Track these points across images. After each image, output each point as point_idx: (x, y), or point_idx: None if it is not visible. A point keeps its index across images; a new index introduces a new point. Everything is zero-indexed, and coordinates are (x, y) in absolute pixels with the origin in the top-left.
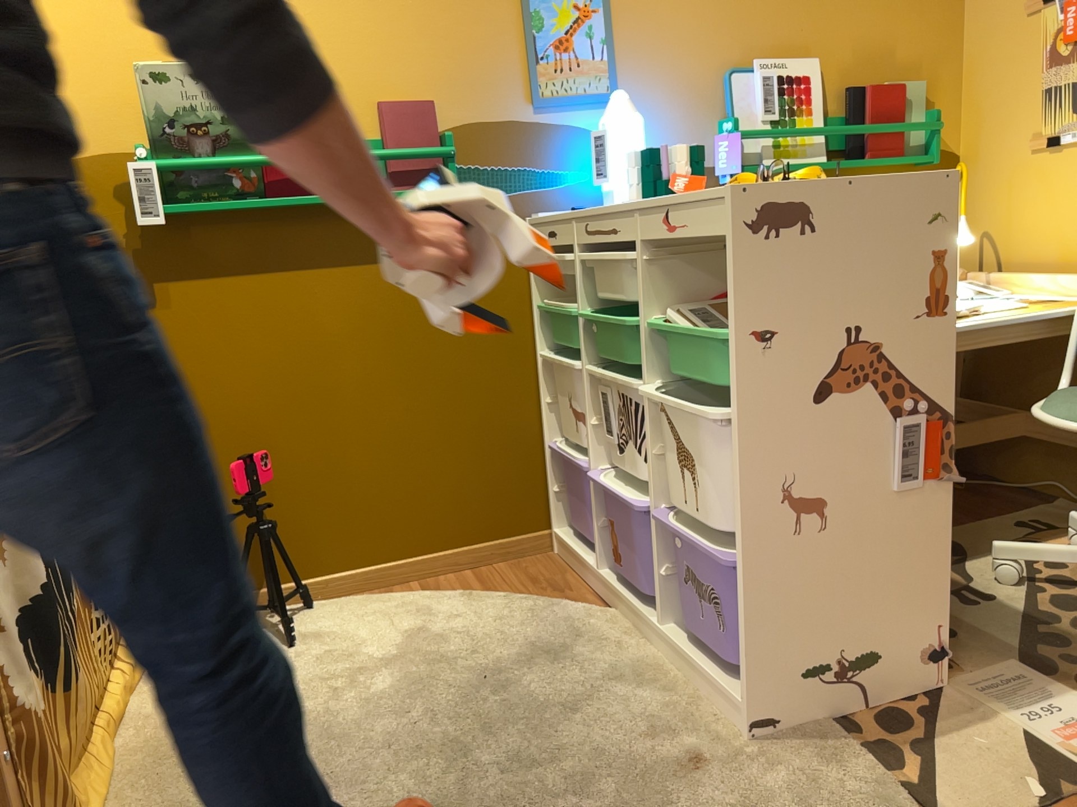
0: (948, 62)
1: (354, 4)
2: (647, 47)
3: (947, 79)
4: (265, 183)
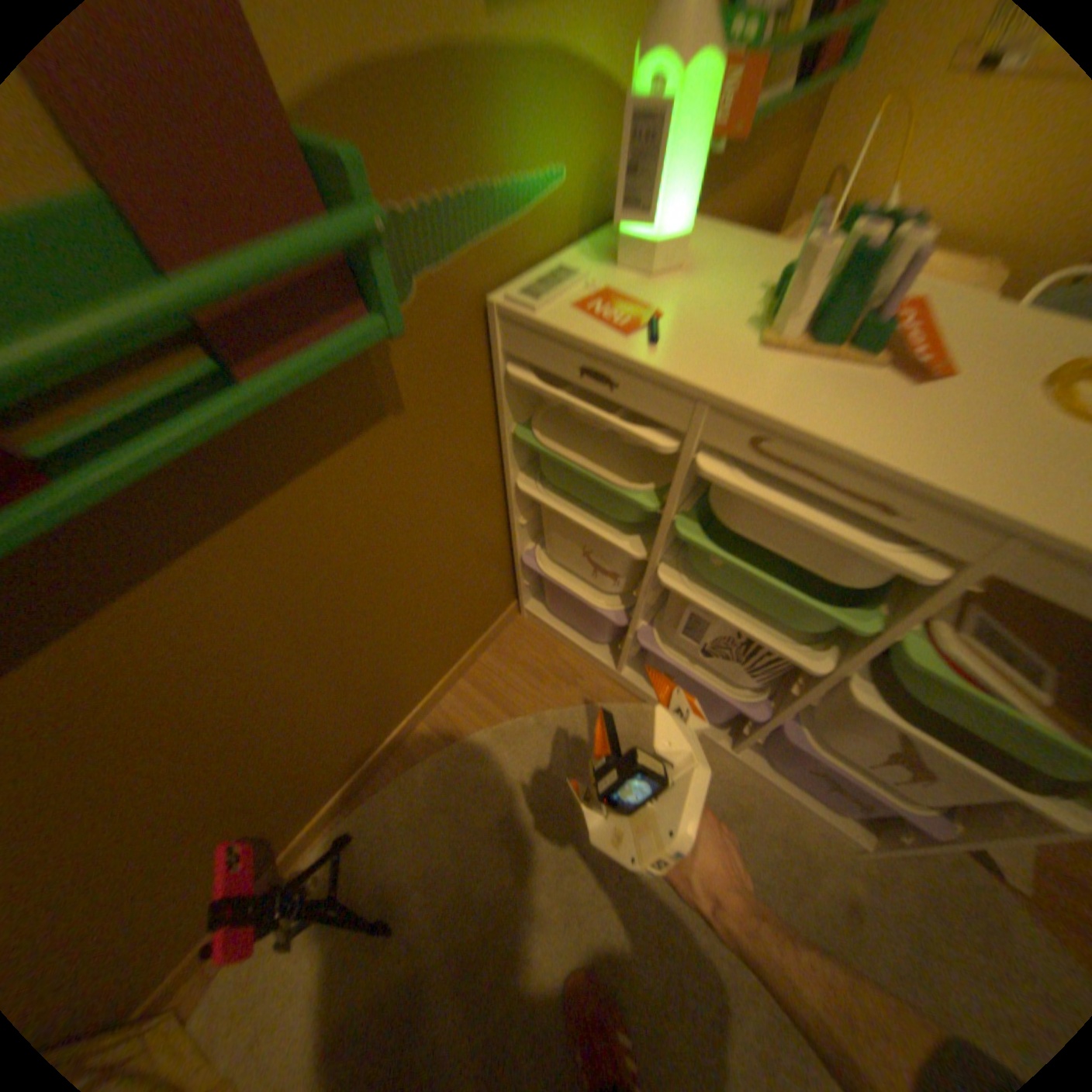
0: None
1: None
2: None
3: None
4: None
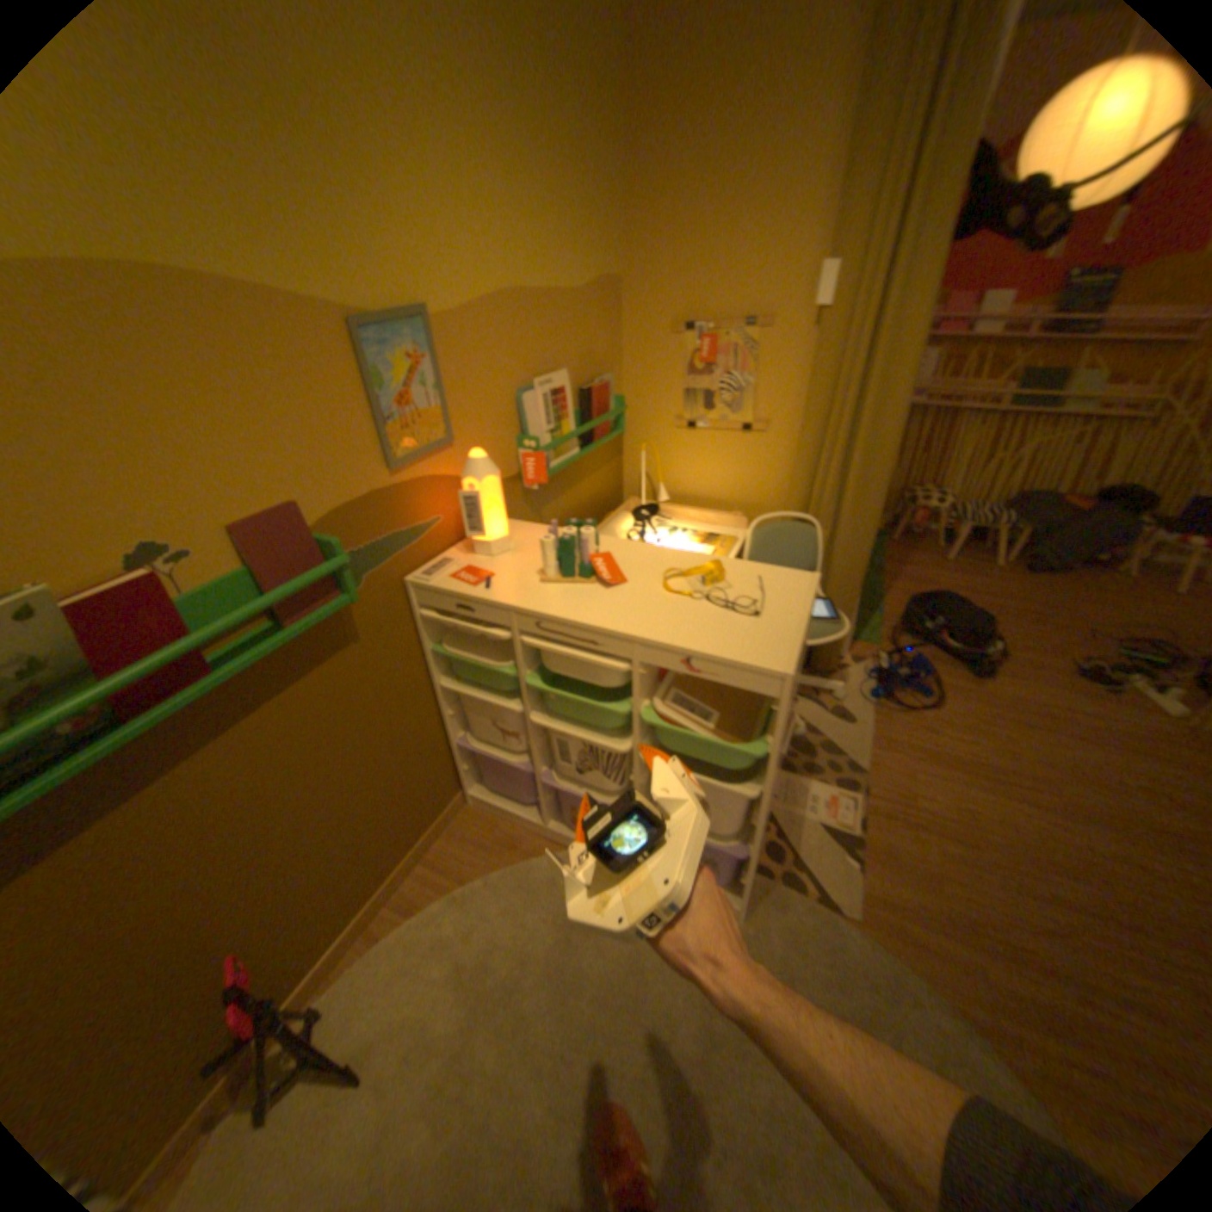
0: (618, 353)
1: (150, 400)
2: (467, 382)
3: (618, 365)
4: (113, 703)
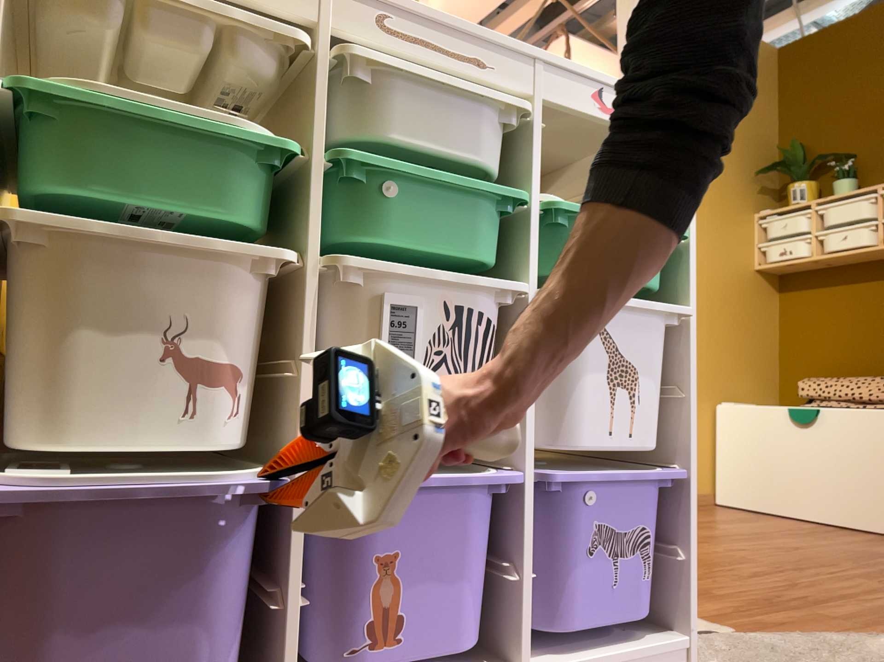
0: None
1: None
2: None
3: None
4: None
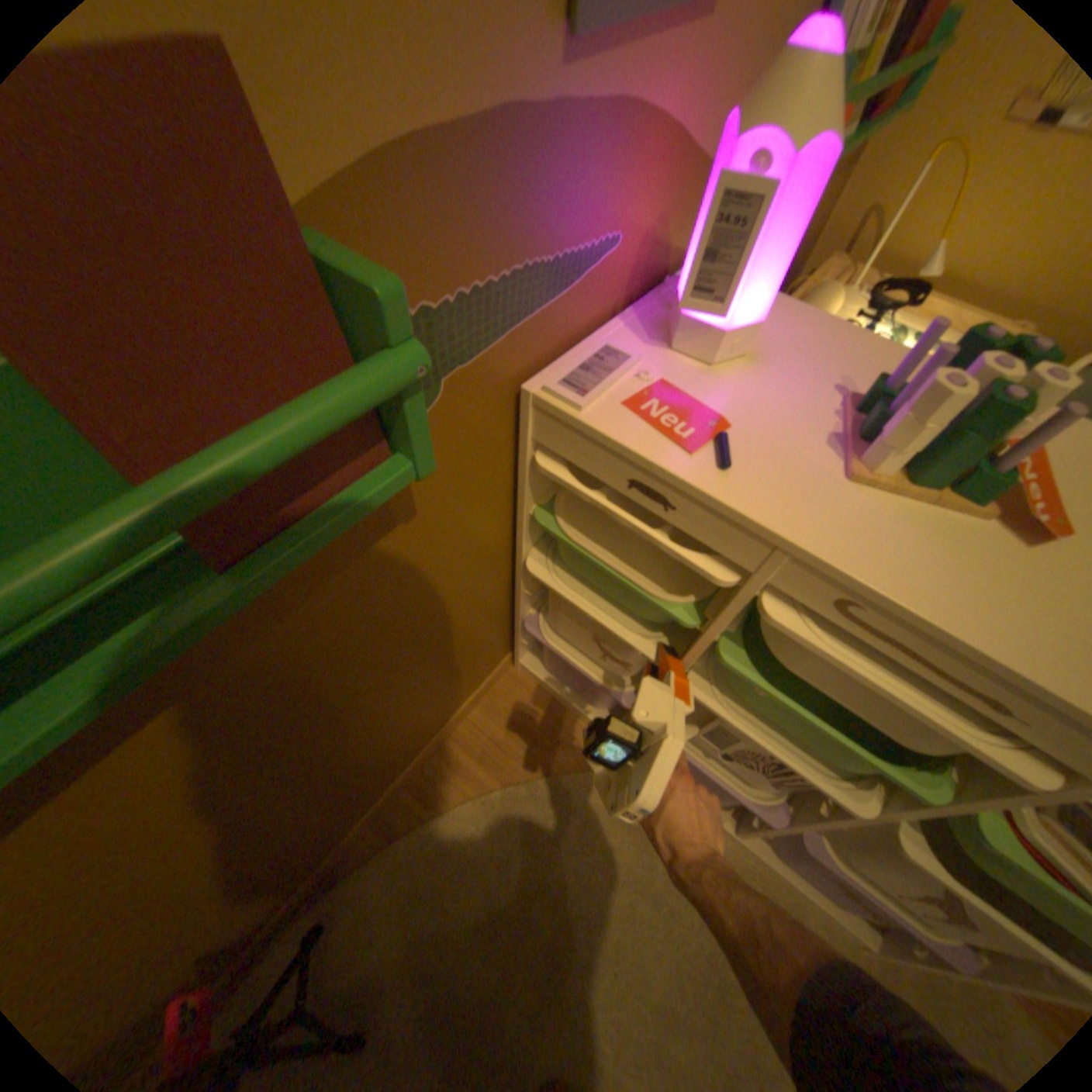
0: None
1: None
2: None
3: None
4: None
